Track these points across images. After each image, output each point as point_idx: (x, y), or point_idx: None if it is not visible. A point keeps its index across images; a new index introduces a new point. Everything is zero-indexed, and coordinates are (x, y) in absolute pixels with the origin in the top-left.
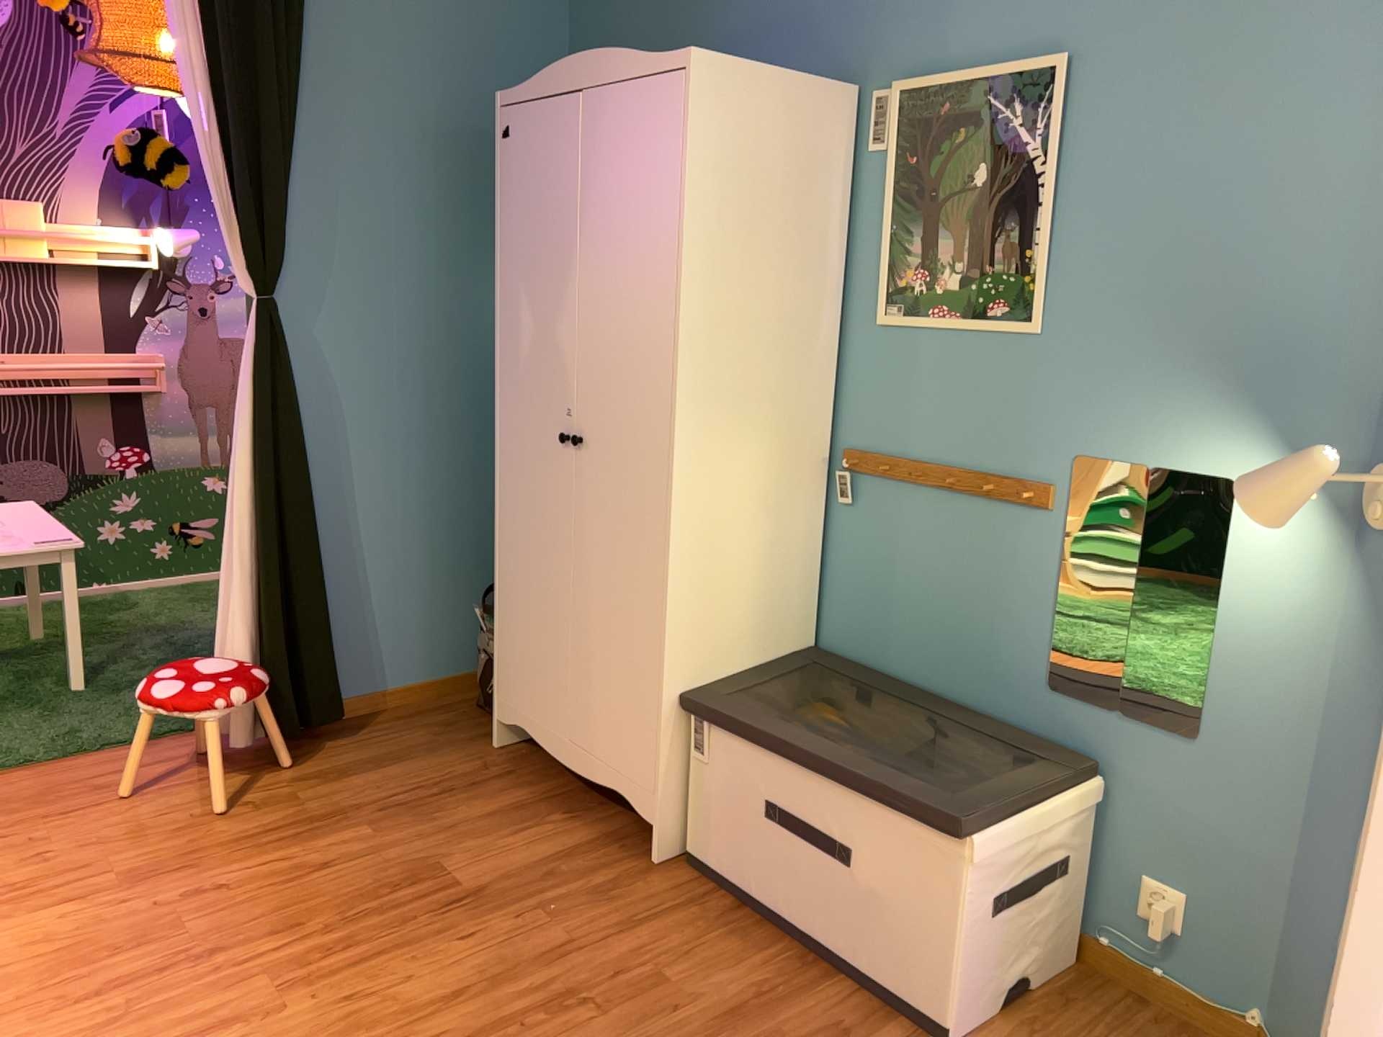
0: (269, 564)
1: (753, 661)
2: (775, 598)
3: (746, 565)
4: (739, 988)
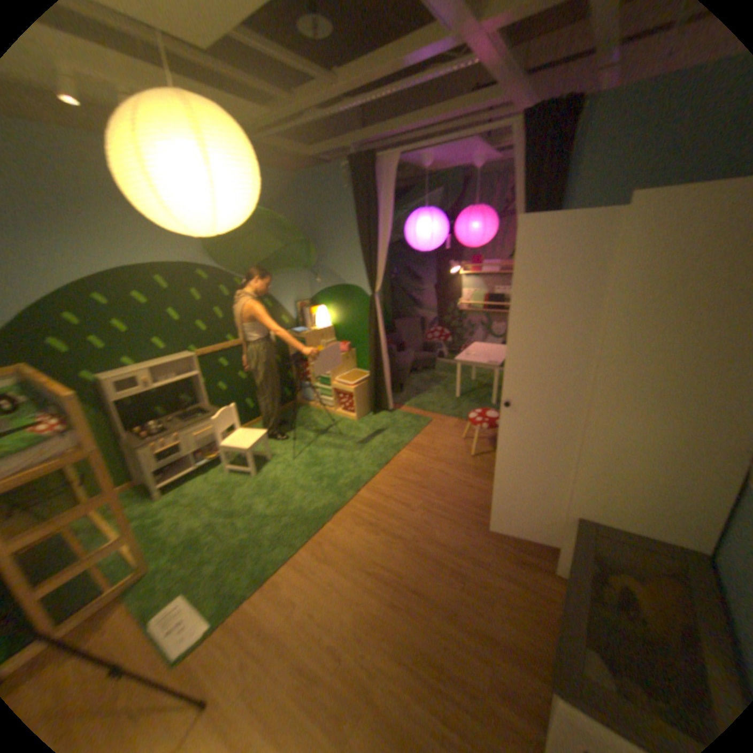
0: None
1: (641, 533)
2: (670, 512)
3: (643, 483)
4: (509, 640)
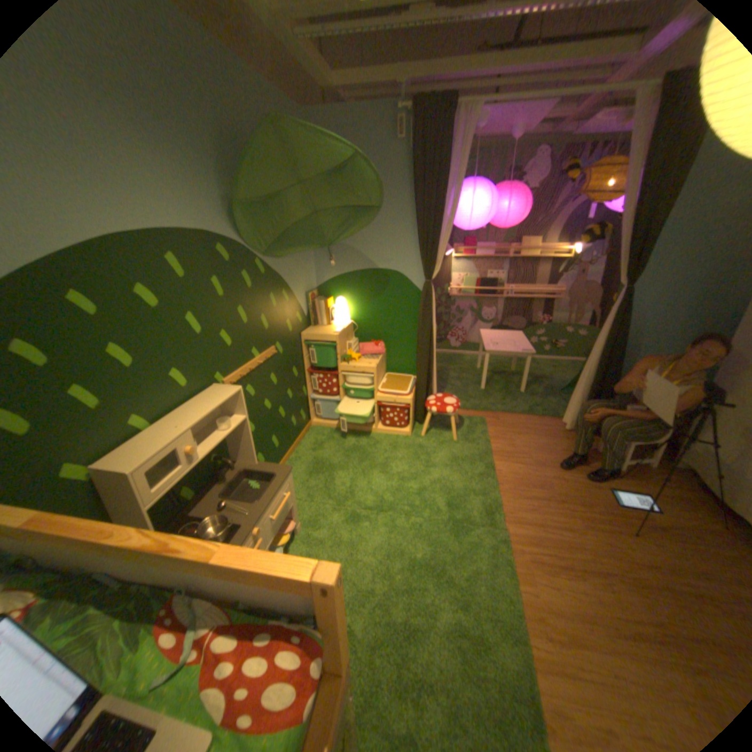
0: (600, 380)
1: None
2: None
3: None
4: None
